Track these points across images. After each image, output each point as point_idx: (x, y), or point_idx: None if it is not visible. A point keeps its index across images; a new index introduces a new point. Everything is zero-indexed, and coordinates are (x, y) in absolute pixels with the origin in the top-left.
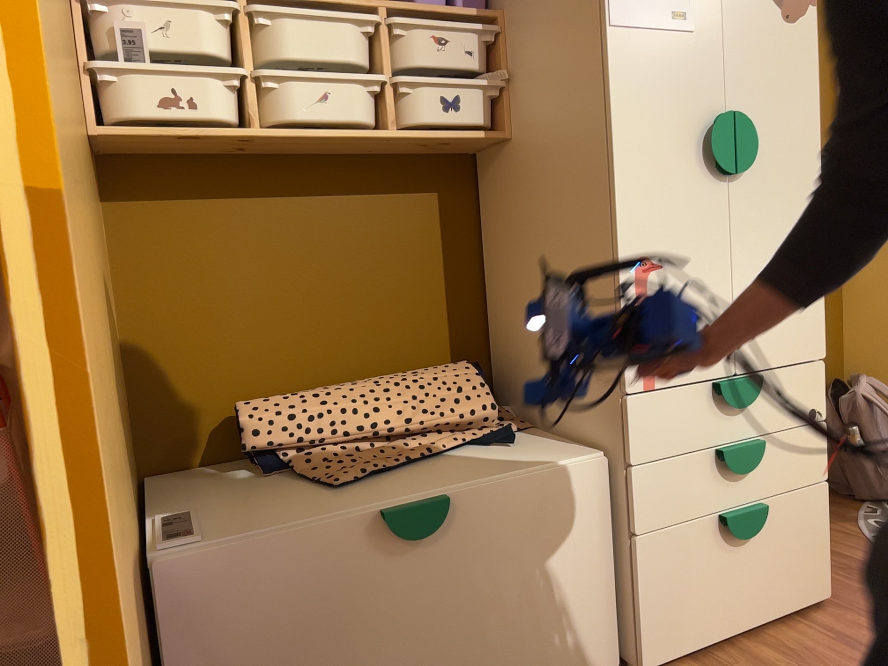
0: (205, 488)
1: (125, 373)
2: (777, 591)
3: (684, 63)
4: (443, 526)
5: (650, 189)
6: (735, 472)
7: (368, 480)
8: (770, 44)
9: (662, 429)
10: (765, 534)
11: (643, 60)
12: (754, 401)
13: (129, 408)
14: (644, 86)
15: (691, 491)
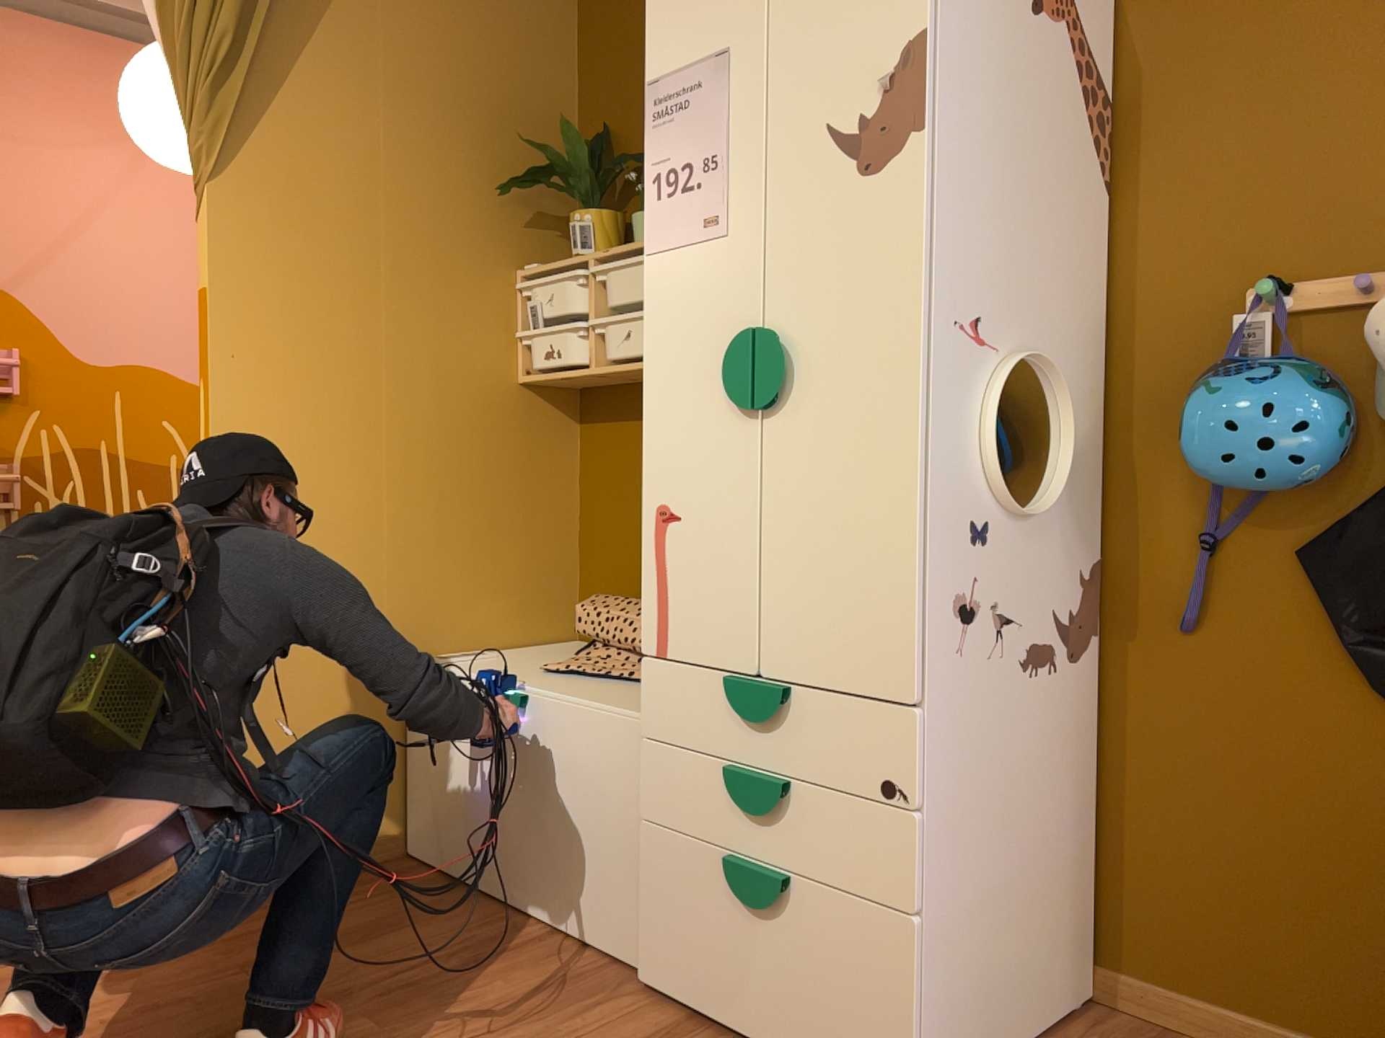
0: (545, 652)
1: (574, 556)
2: (807, 1028)
3: (714, 275)
4: (527, 719)
5: (671, 427)
6: (736, 804)
7: (559, 674)
8: (835, 217)
9: (669, 709)
10: (793, 928)
11: (672, 283)
12: (767, 721)
13: (574, 584)
14: (672, 311)
15: (697, 802)
